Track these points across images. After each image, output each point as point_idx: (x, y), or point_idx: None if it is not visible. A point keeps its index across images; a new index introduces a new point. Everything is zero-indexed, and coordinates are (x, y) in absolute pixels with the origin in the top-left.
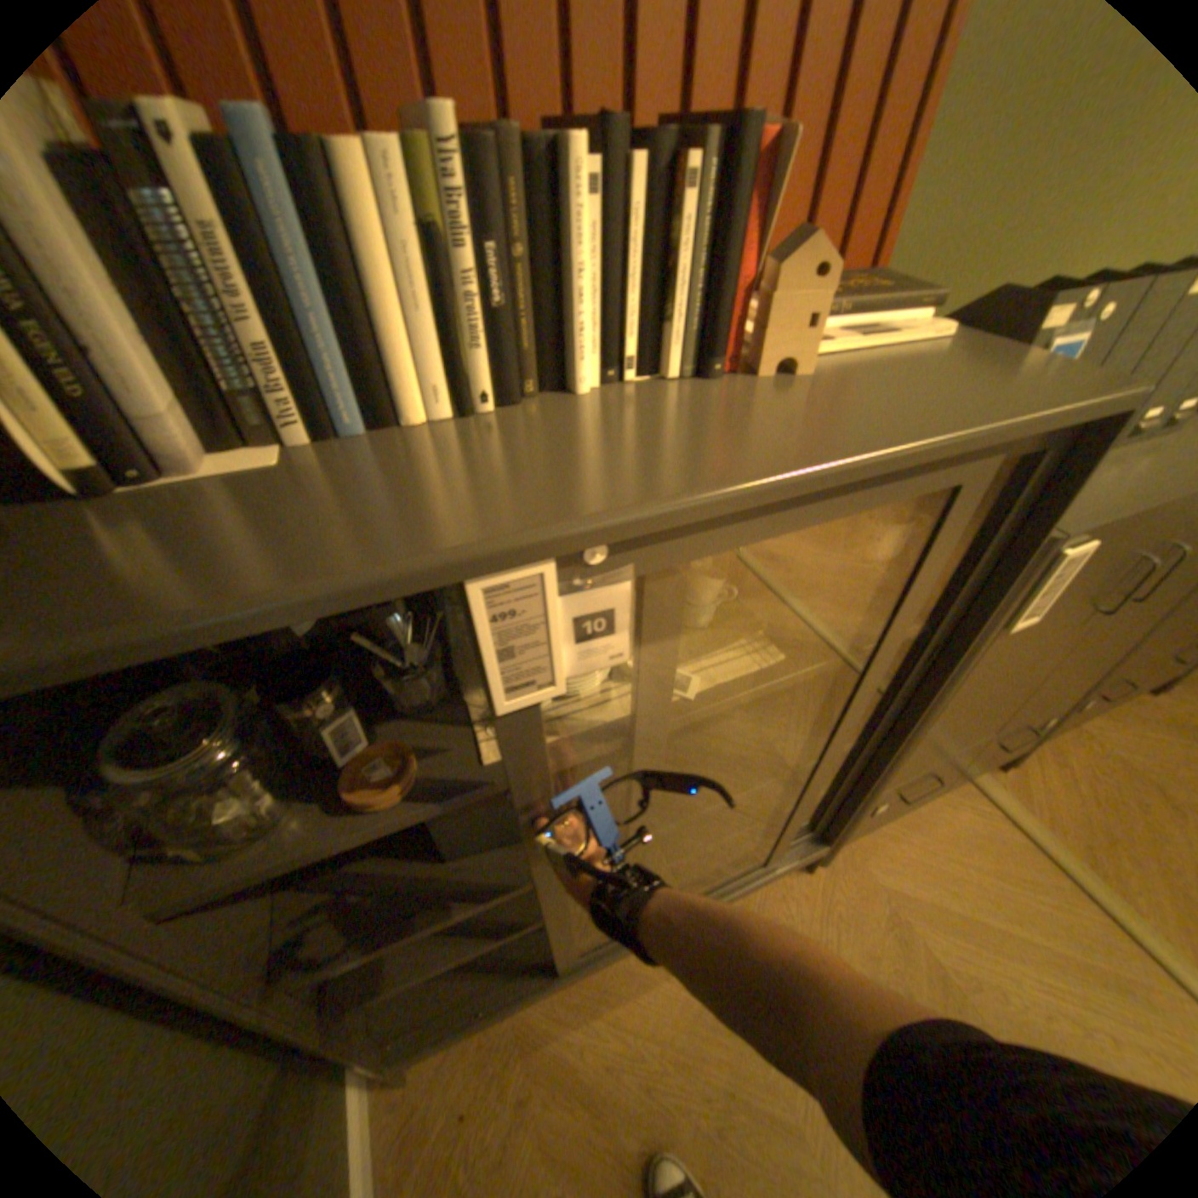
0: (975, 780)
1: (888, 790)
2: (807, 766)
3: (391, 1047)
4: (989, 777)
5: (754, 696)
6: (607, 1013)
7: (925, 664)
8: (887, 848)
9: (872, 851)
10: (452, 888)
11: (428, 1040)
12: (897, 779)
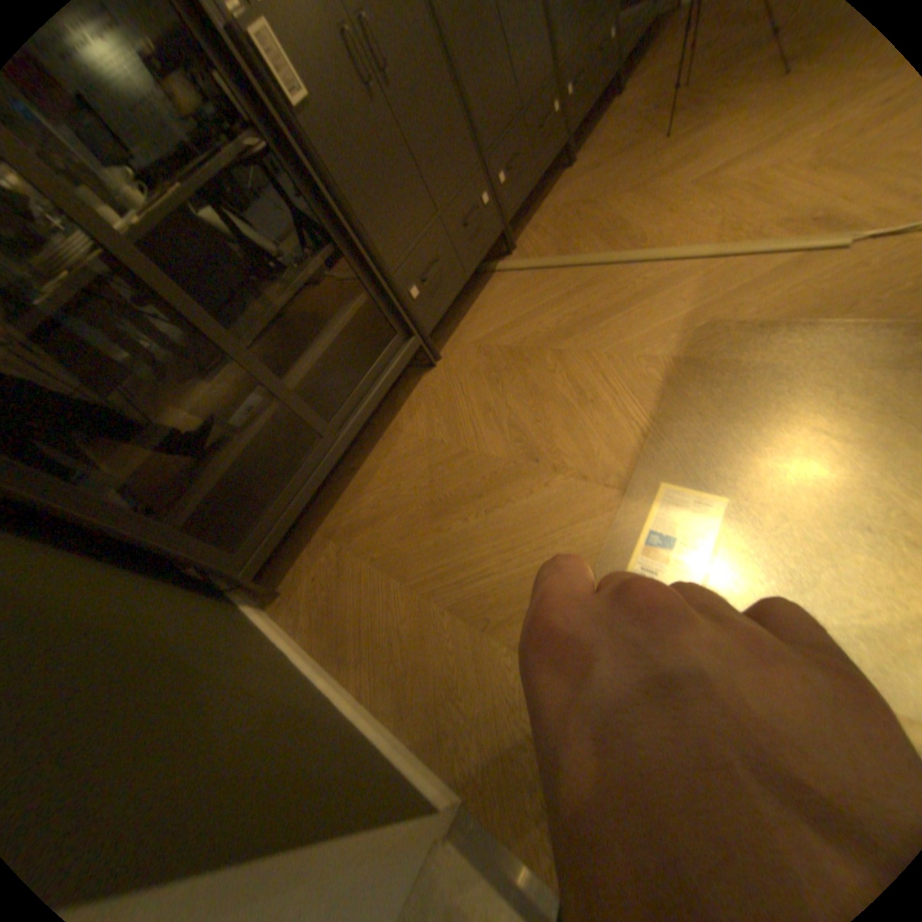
0: (497, 267)
1: (389, 269)
2: (309, 270)
3: (220, 547)
4: (503, 260)
5: (173, 209)
6: (363, 490)
7: (282, 158)
8: (467, 327)
9: (460, 334)
10: (153, 431)
11: (248, 541)
12: (382, 257)
